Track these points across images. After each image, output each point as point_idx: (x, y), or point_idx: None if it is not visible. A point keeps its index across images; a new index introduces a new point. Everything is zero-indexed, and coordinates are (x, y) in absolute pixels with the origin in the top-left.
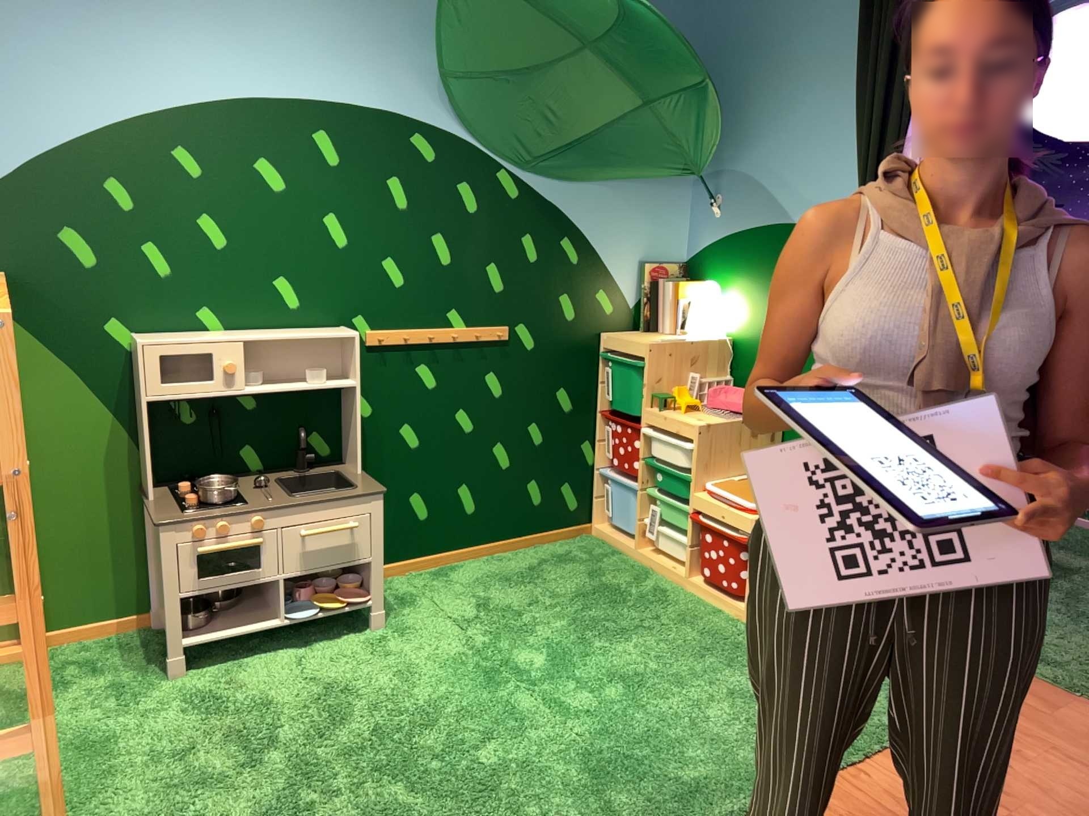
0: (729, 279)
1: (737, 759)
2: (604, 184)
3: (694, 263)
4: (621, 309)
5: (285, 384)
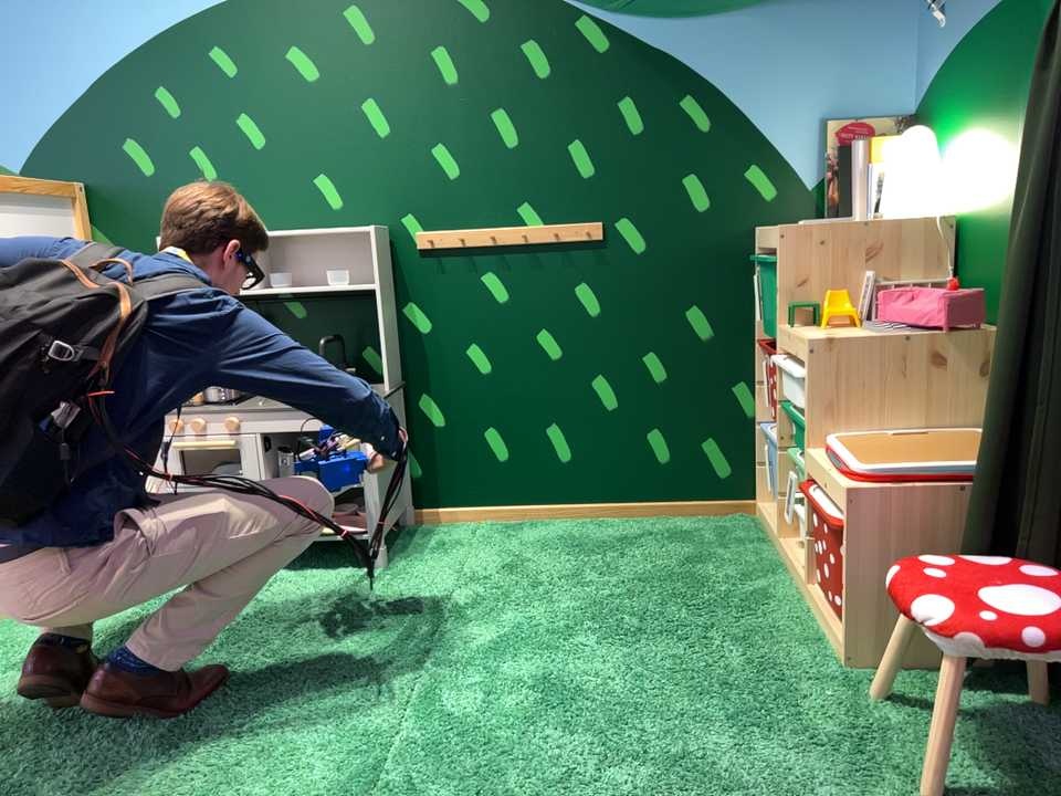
0: (958, 114)
1: None
2: (744, 6)
3: (924, 107)
4: (793, 189)
5: (309, 287)
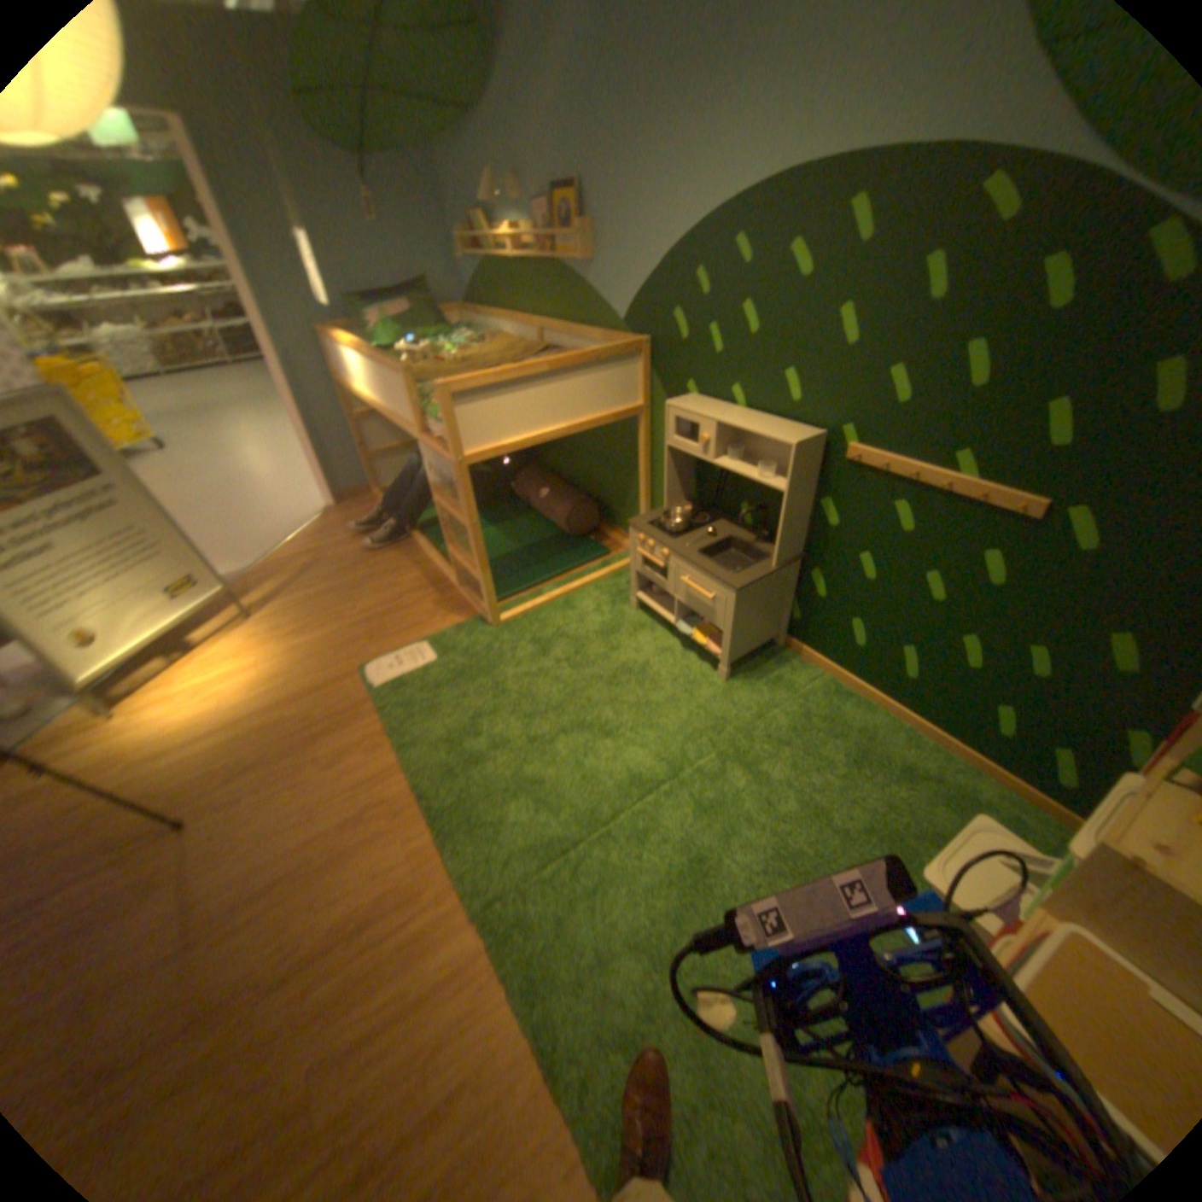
0: None
1: (560, 992)
2: None
3: None
4: None
5: (753, 467)
